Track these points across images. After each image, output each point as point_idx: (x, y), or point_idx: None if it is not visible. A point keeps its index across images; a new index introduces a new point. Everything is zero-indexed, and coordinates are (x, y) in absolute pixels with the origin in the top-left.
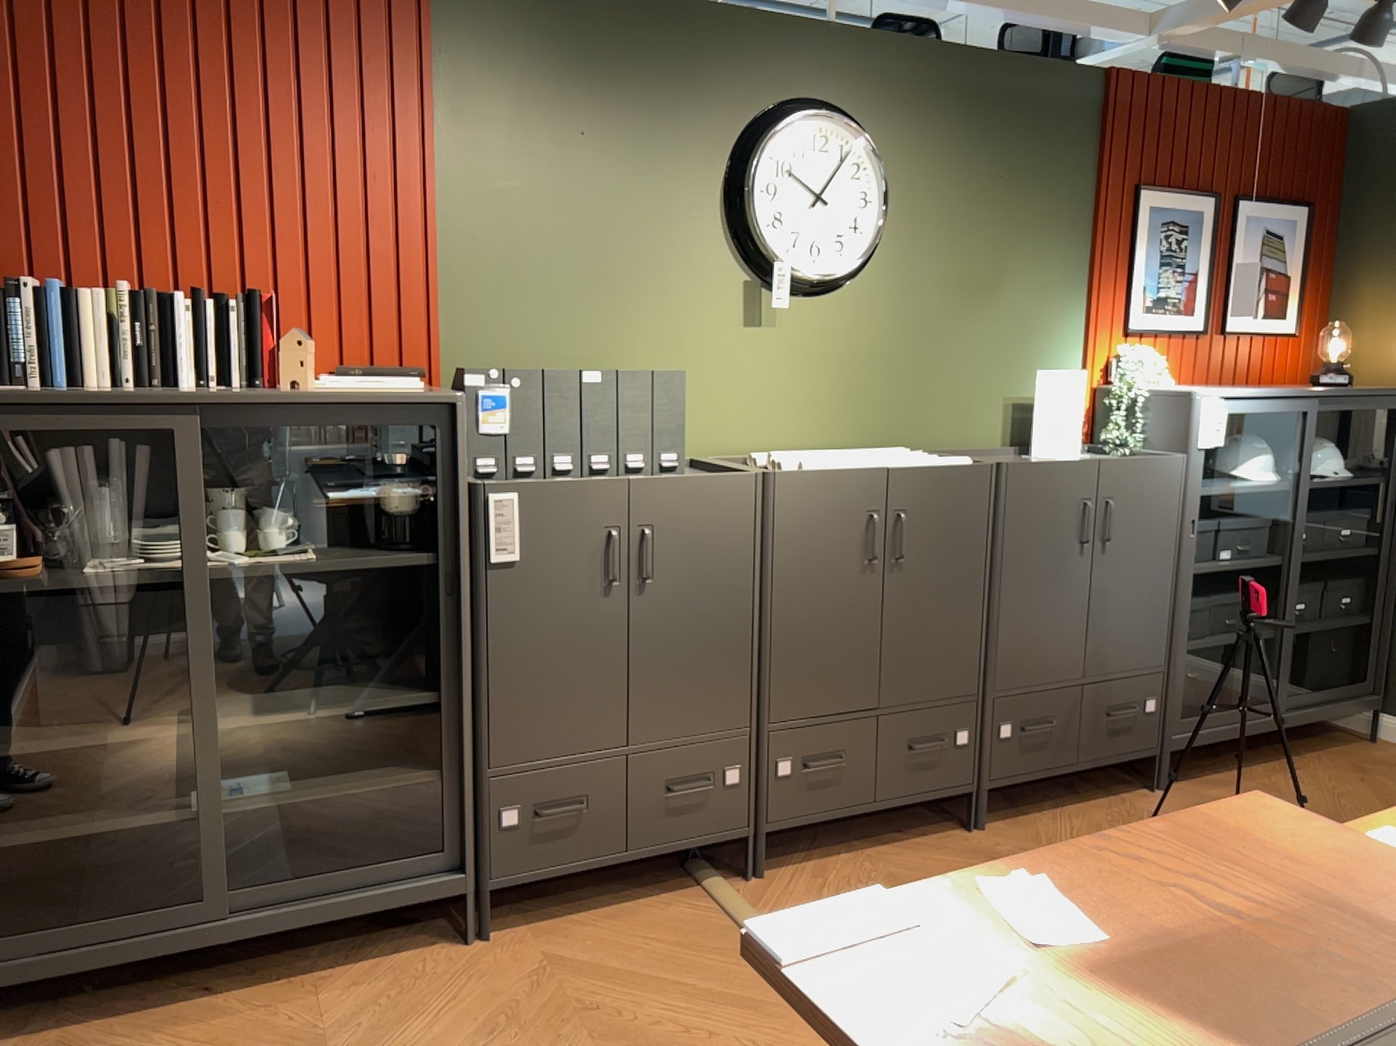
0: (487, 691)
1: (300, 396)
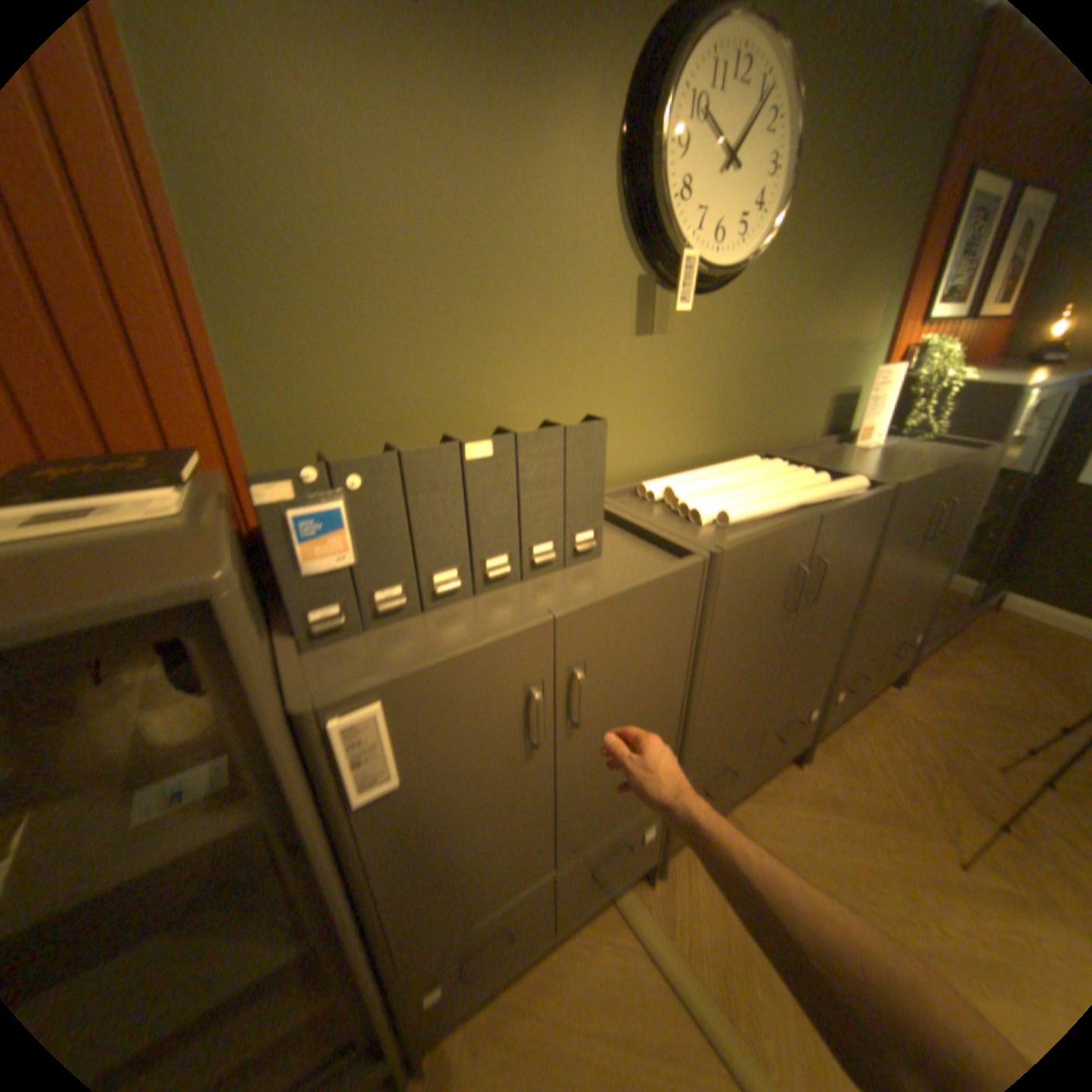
0: (383, 921)
1: None
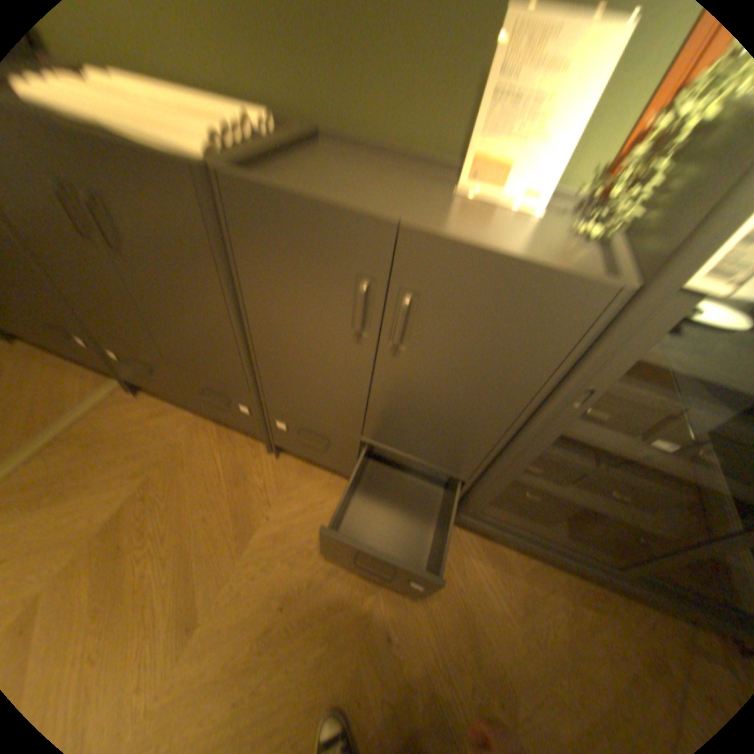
0: None
1: None
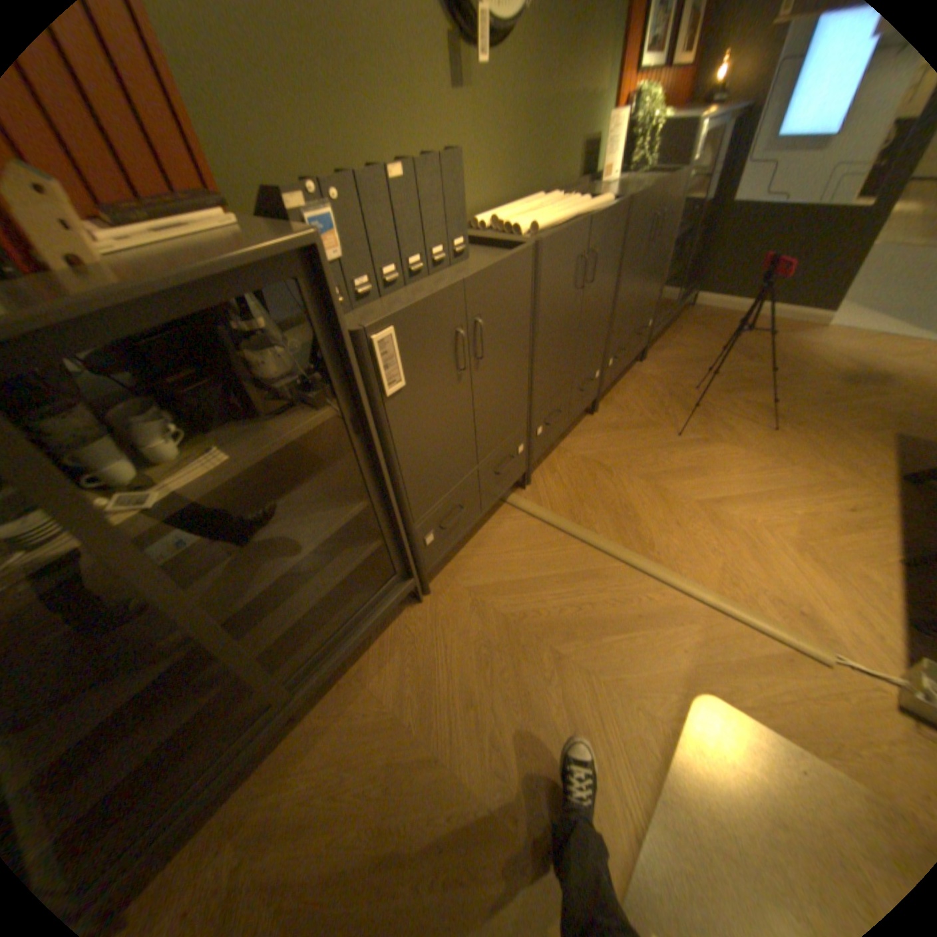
0: (404, 482)
1: (121, 288)
